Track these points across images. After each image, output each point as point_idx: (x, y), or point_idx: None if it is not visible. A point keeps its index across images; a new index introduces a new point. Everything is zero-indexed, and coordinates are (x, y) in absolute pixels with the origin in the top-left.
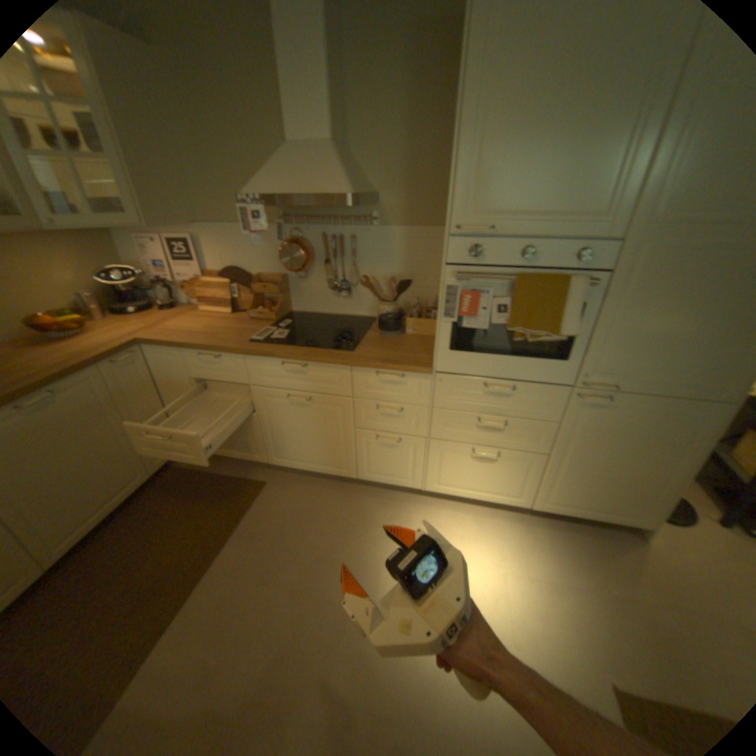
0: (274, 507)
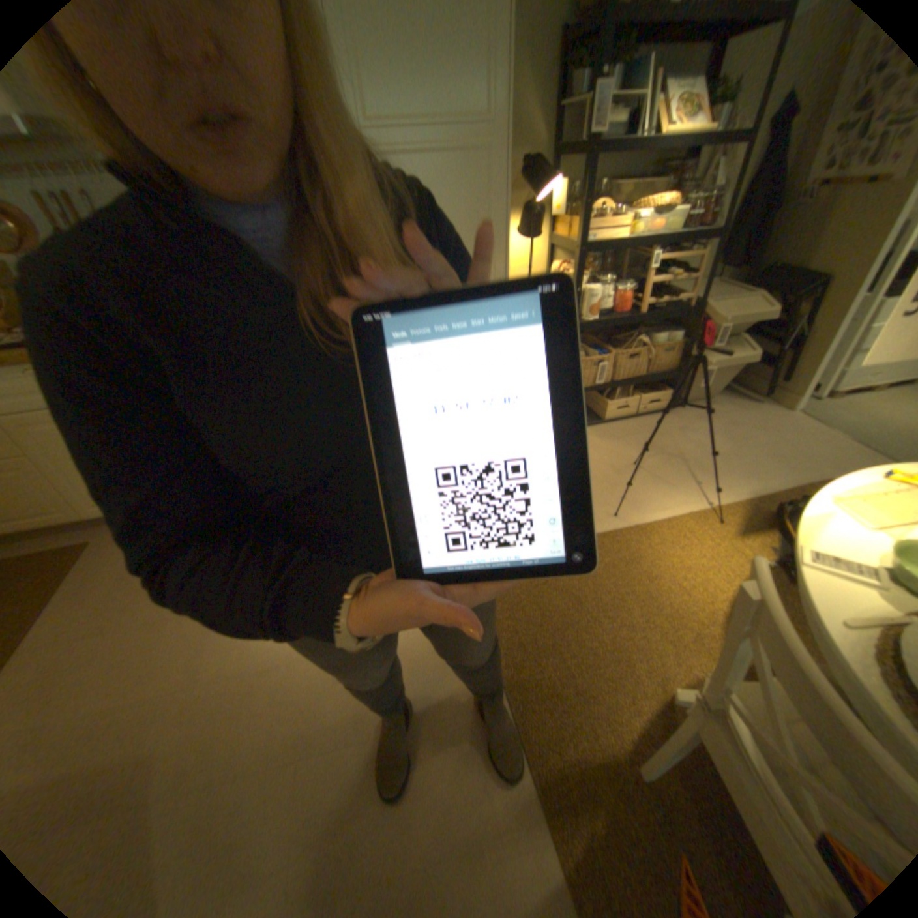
0: (102, 562)
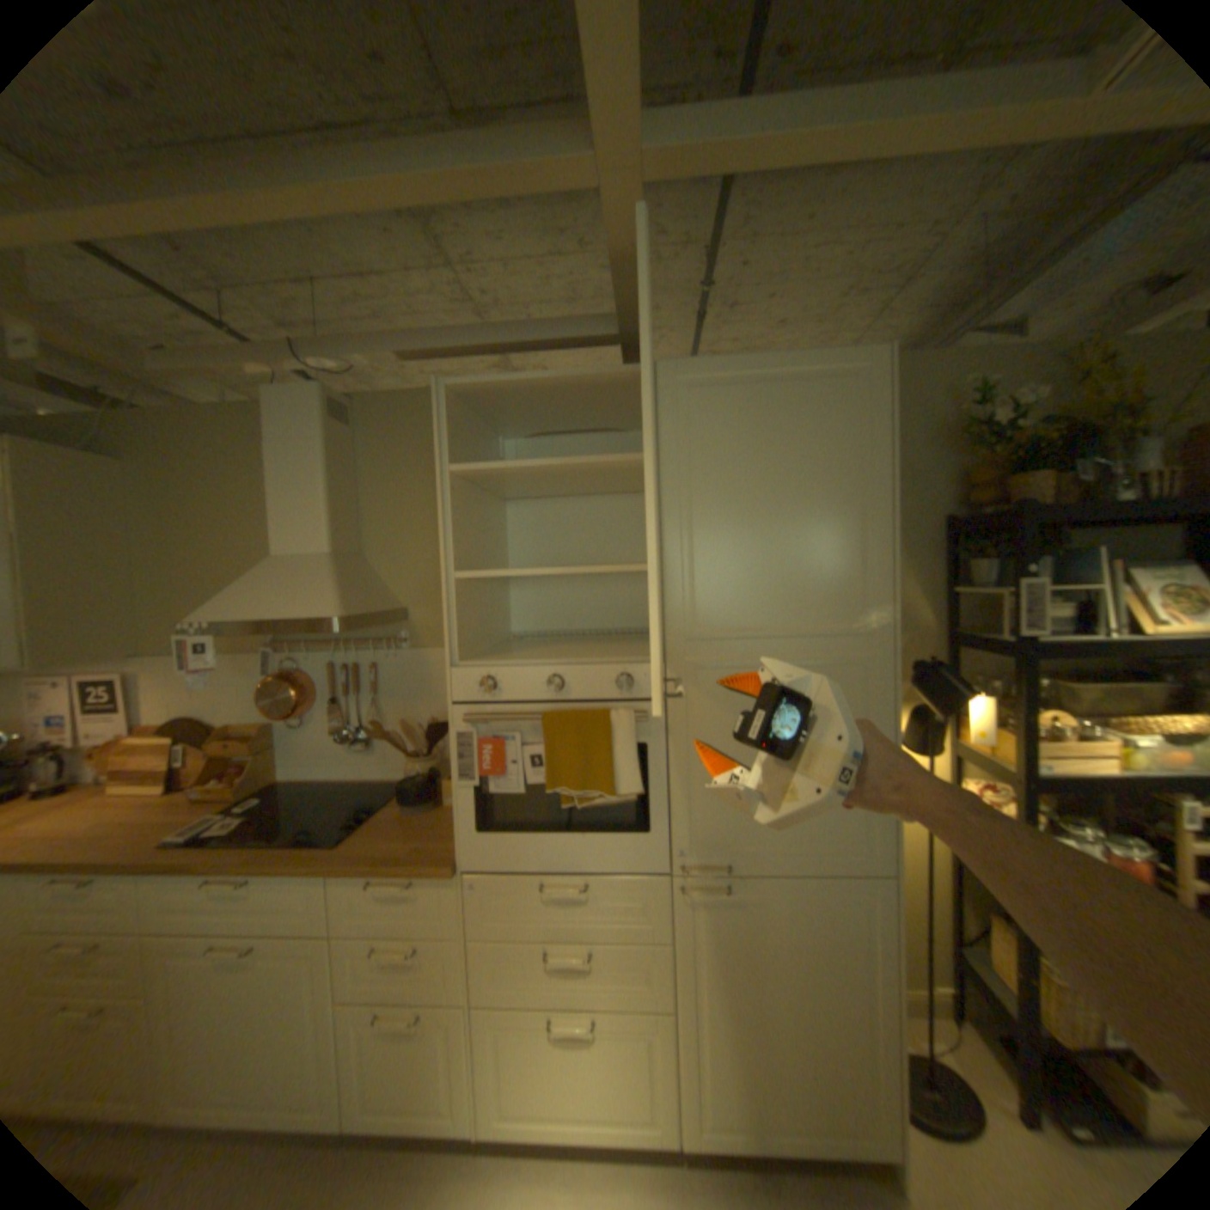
0: None
